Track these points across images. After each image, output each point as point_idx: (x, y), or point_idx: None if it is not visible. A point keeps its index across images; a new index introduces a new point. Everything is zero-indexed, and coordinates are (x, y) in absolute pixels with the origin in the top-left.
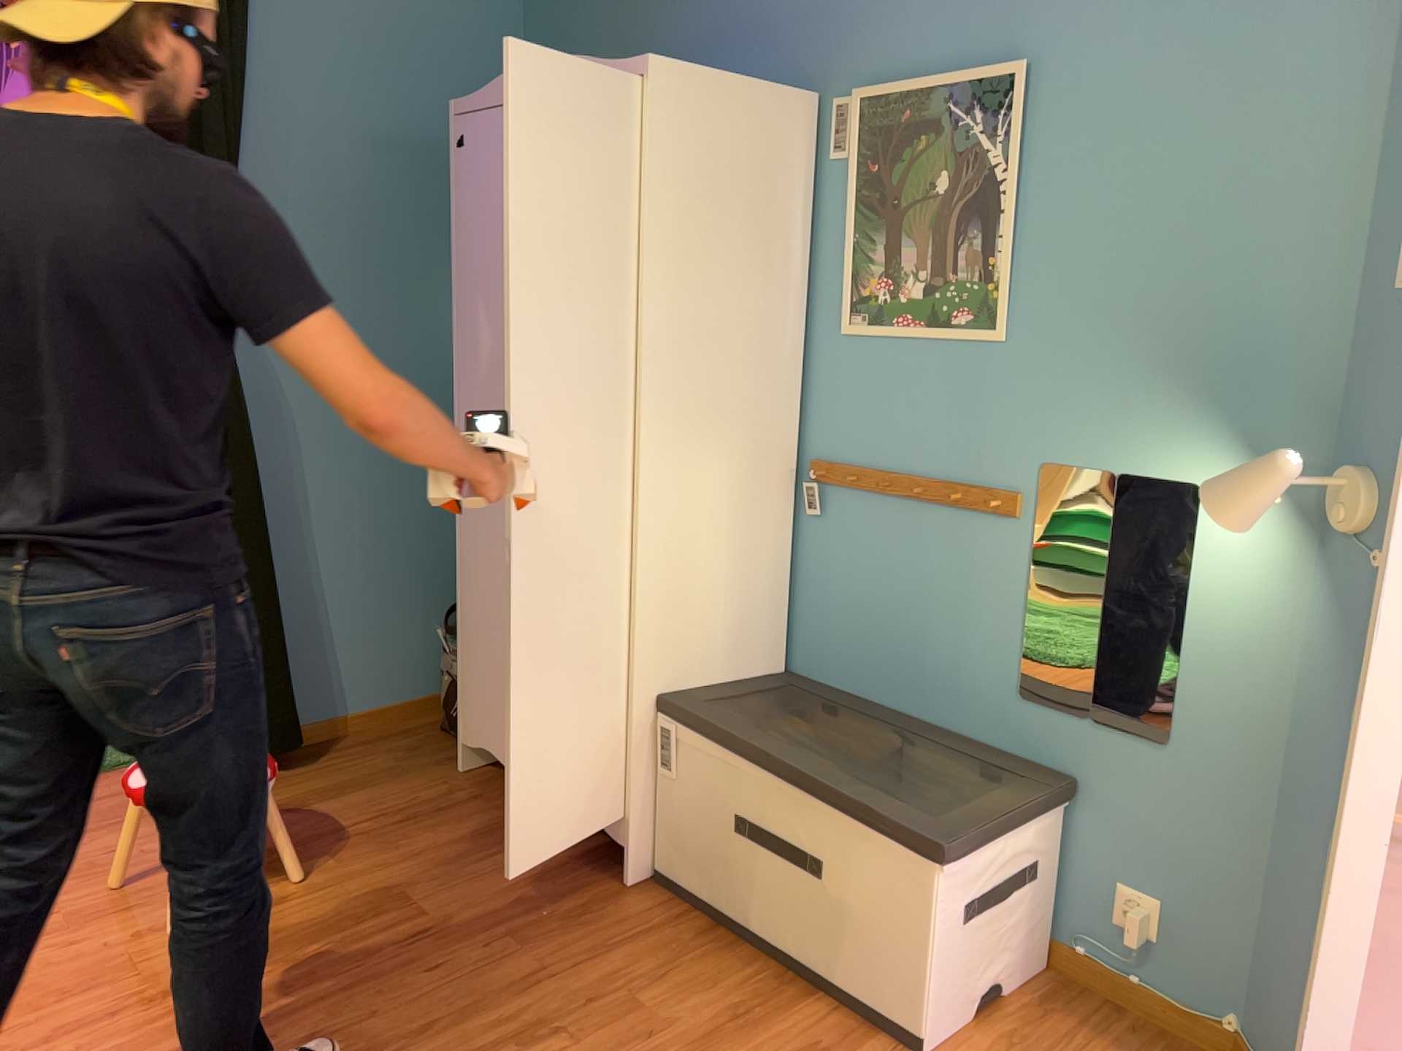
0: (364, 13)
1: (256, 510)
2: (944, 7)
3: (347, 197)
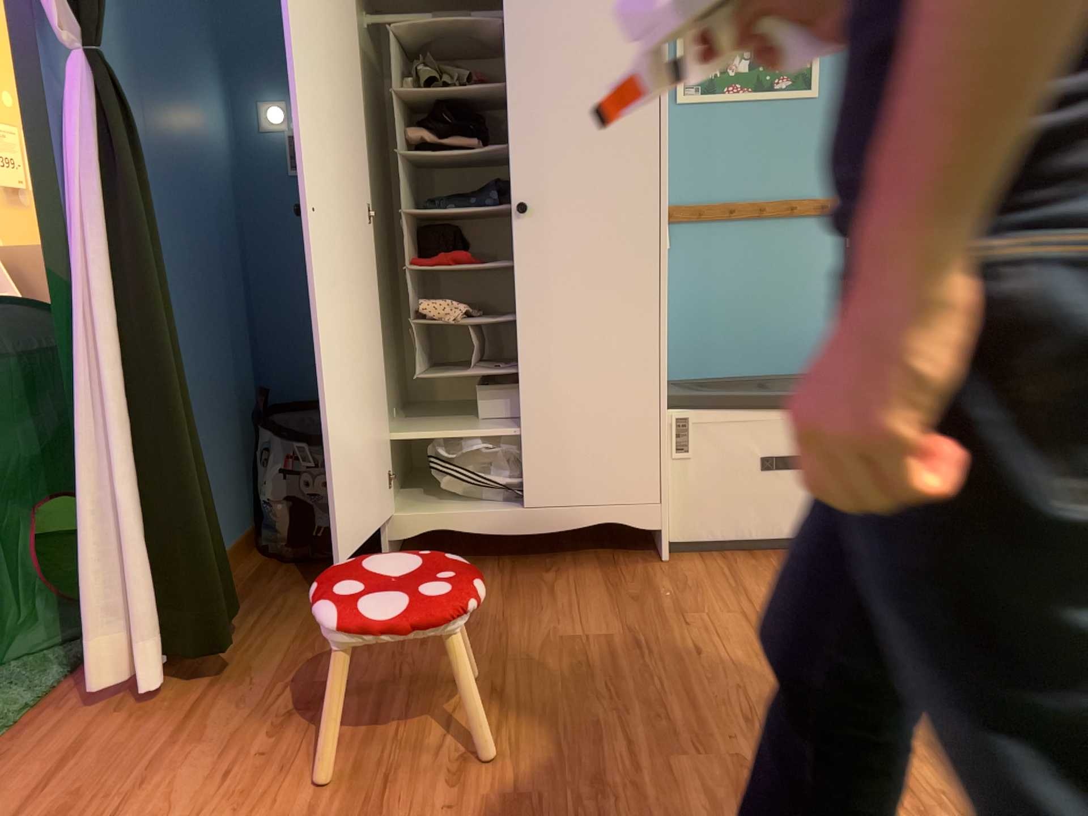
0: None
1: (168, 320)
2: None
3: None
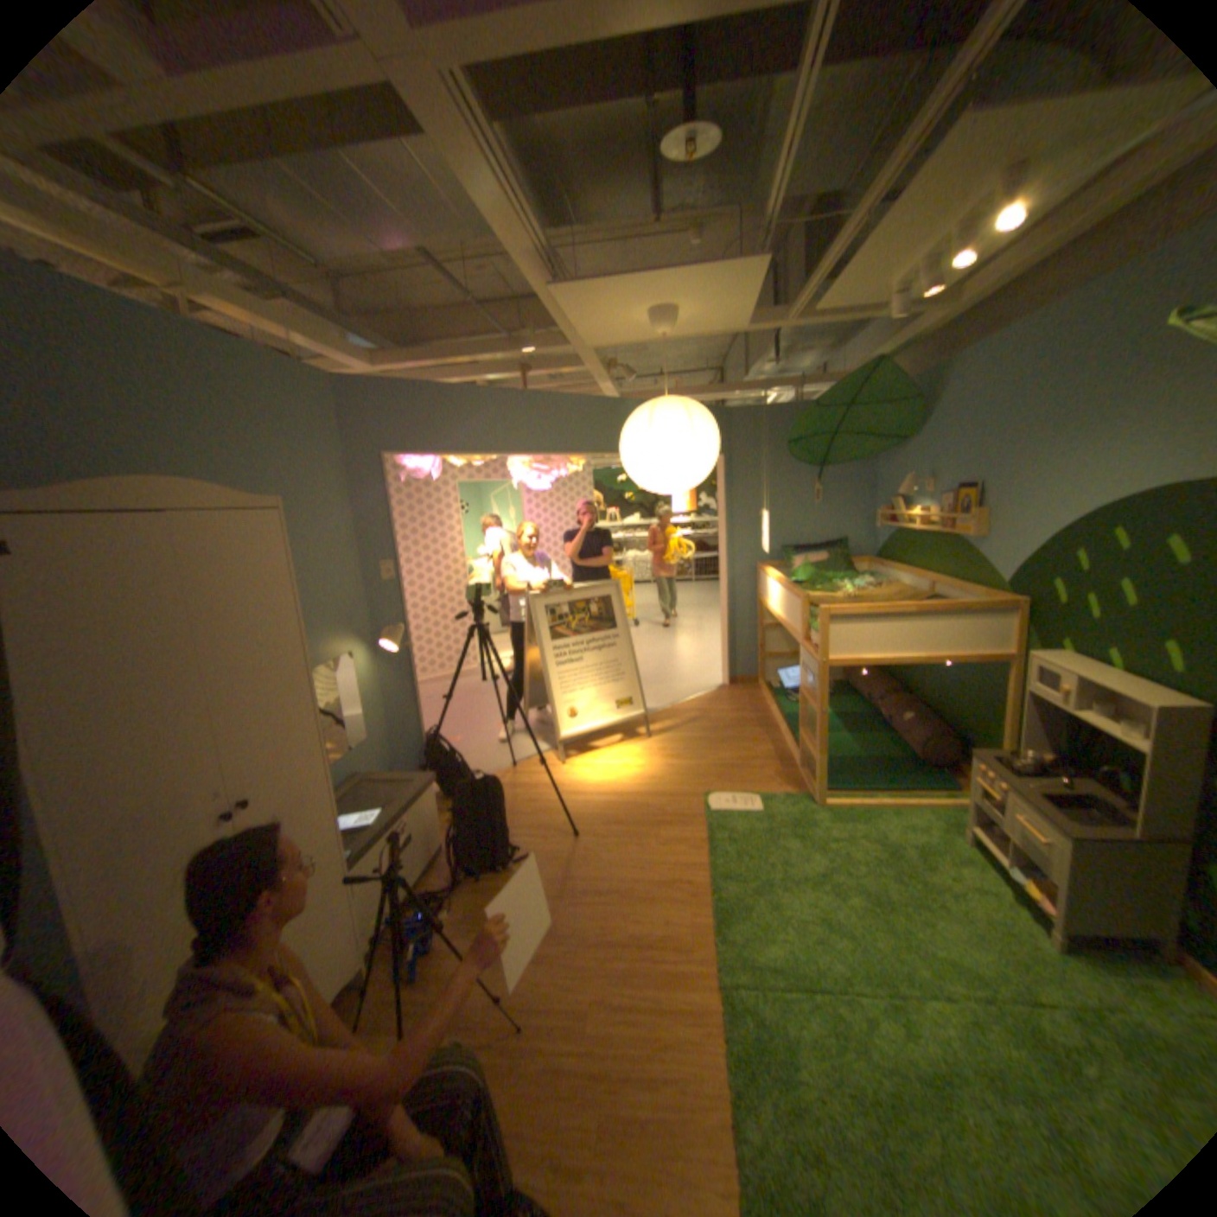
0: None
1: None
2: (212, 472)
3: None
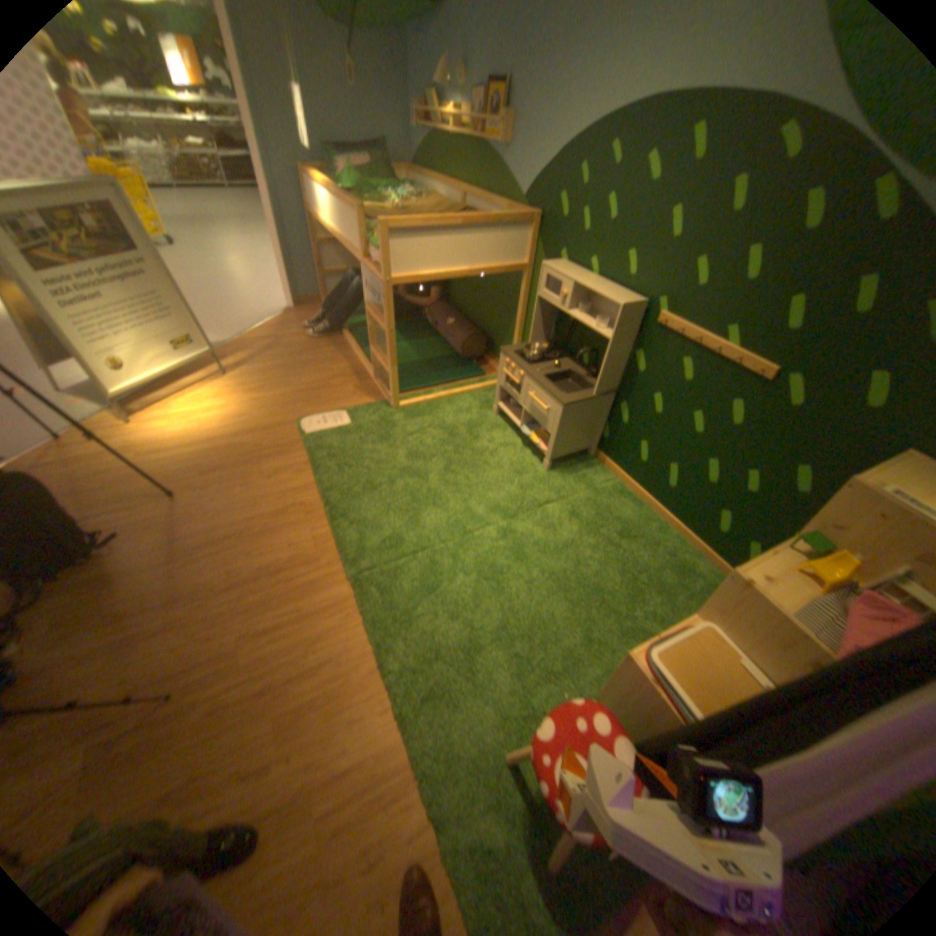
0: None
1: None
2: None
3: None
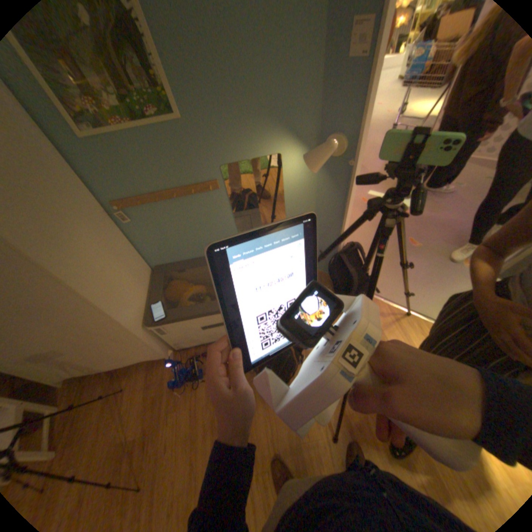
0: None
1: None
2: None
3: None
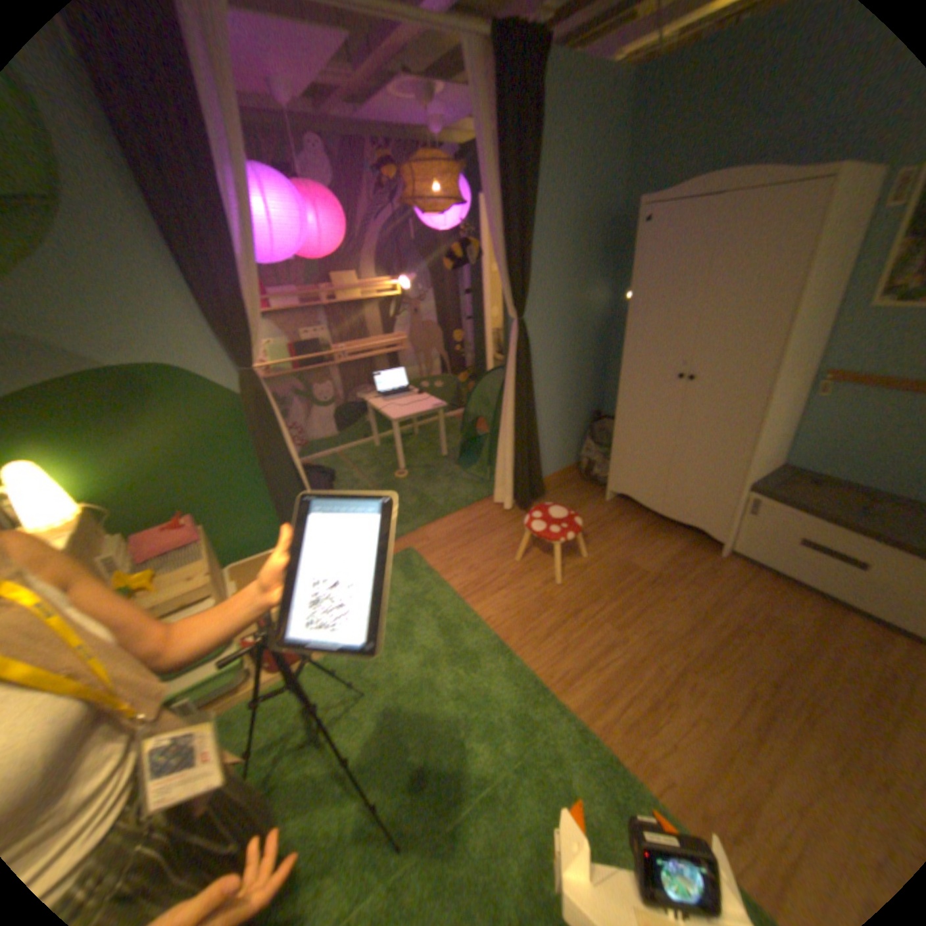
0: (570, 148)
1: (533, 404)
2: None
3: (558, 250)
